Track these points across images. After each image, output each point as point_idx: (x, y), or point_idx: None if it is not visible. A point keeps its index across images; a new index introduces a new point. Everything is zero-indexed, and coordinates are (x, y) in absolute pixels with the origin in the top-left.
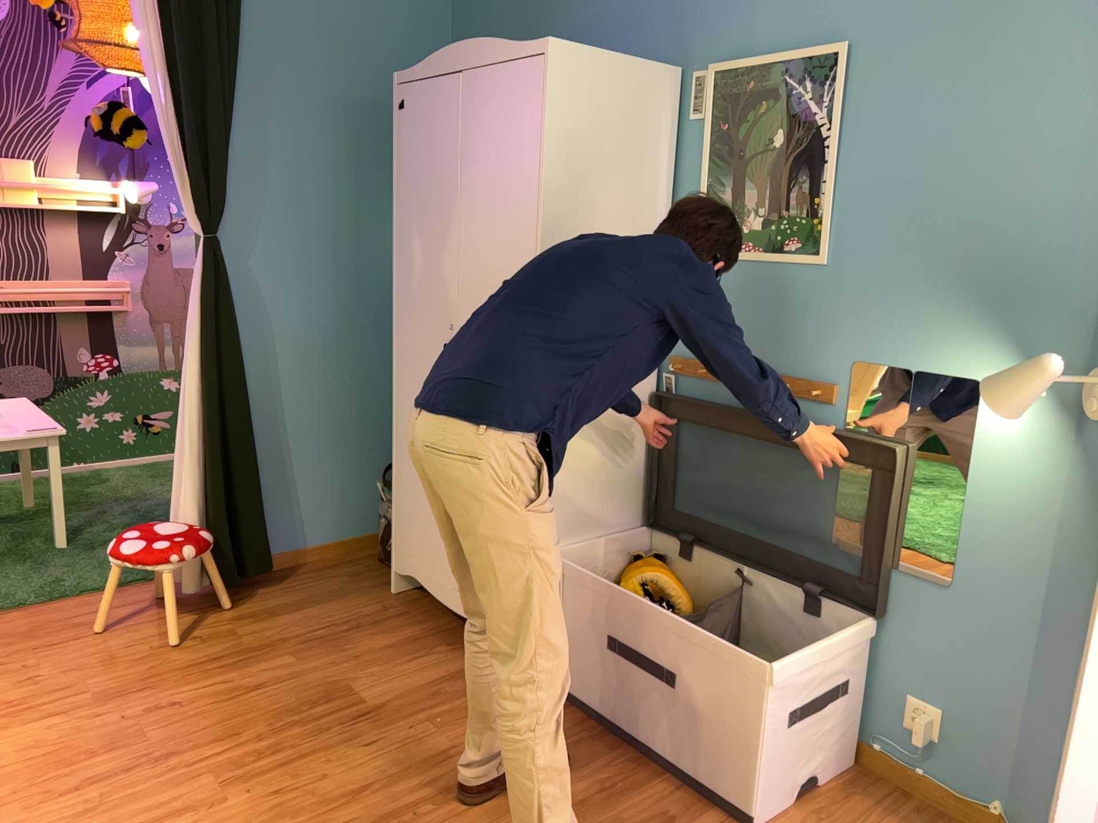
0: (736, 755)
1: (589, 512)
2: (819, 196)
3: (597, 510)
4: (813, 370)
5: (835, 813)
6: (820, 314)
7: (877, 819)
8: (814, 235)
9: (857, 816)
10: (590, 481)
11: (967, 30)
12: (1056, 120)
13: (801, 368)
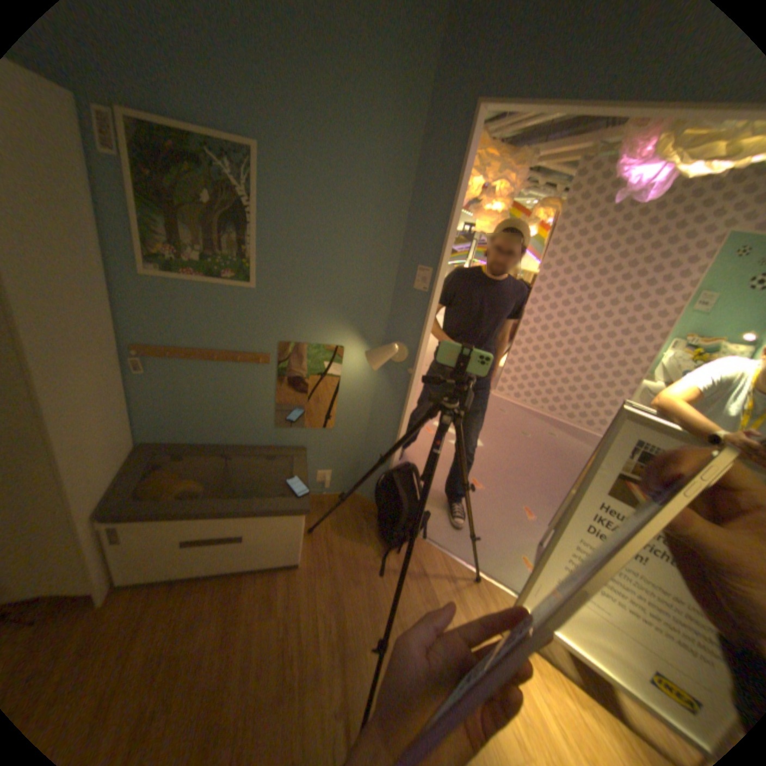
0: (286, 551)
1: (108, 475)
2: (245, 246)
3: (112, 469)
4: (253, 348)
5: (312, 534)
6: (254, 317)
7: (323, 523)
8: (245, 271)
9: (318, 528)
10: (103, 456)
11: (333, 164)
12: (376, 230)
13: (245, 347)
